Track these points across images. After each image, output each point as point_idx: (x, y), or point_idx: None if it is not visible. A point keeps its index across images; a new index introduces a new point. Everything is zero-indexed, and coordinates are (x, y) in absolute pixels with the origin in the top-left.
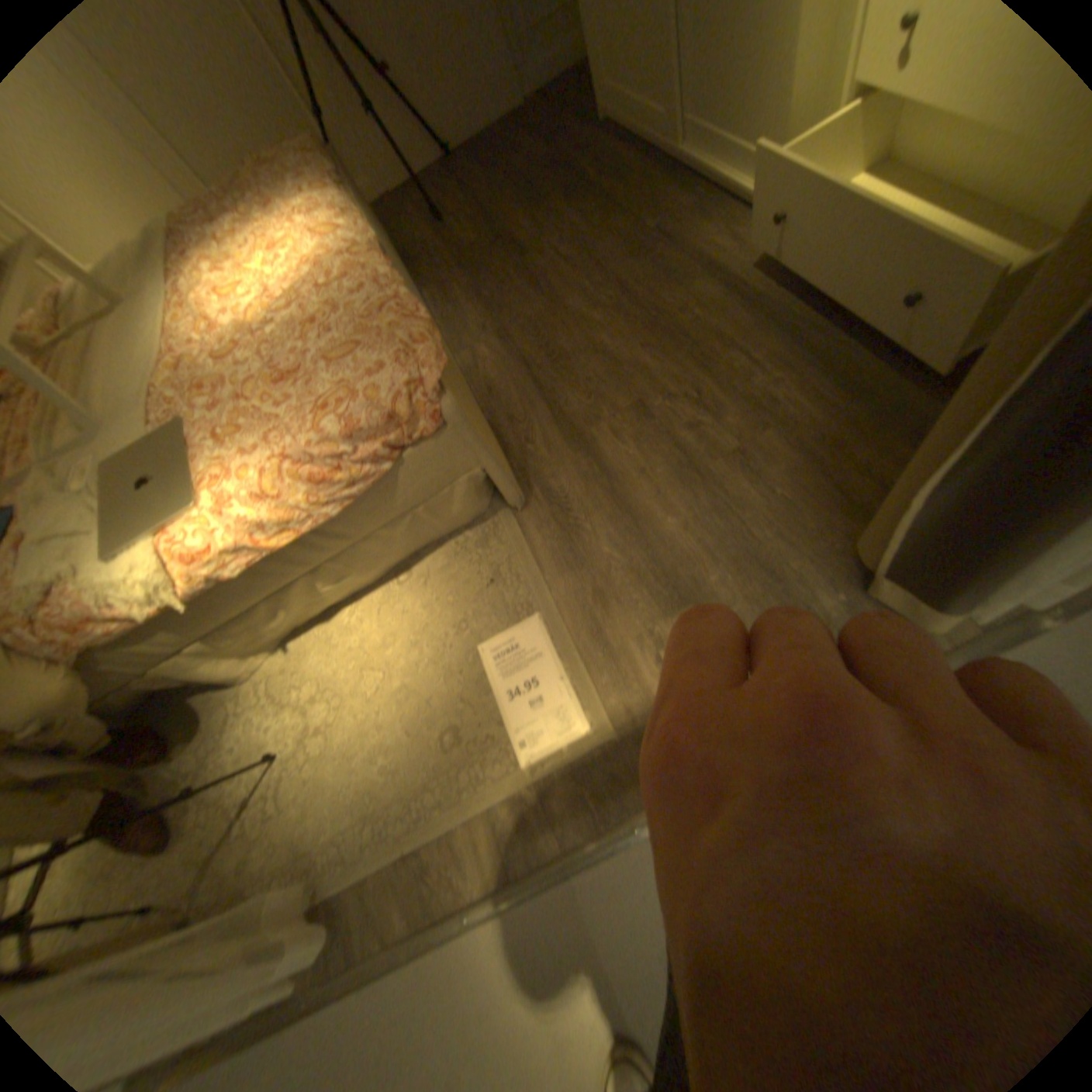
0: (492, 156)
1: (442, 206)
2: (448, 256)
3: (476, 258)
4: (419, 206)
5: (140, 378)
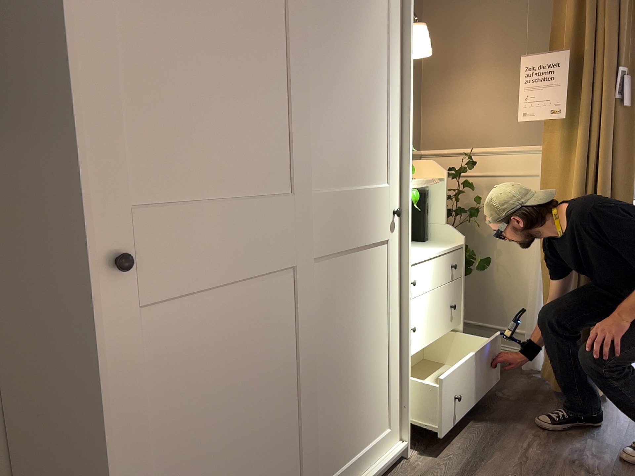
0: None
1: None
2: None
3: None
4: None
5: None
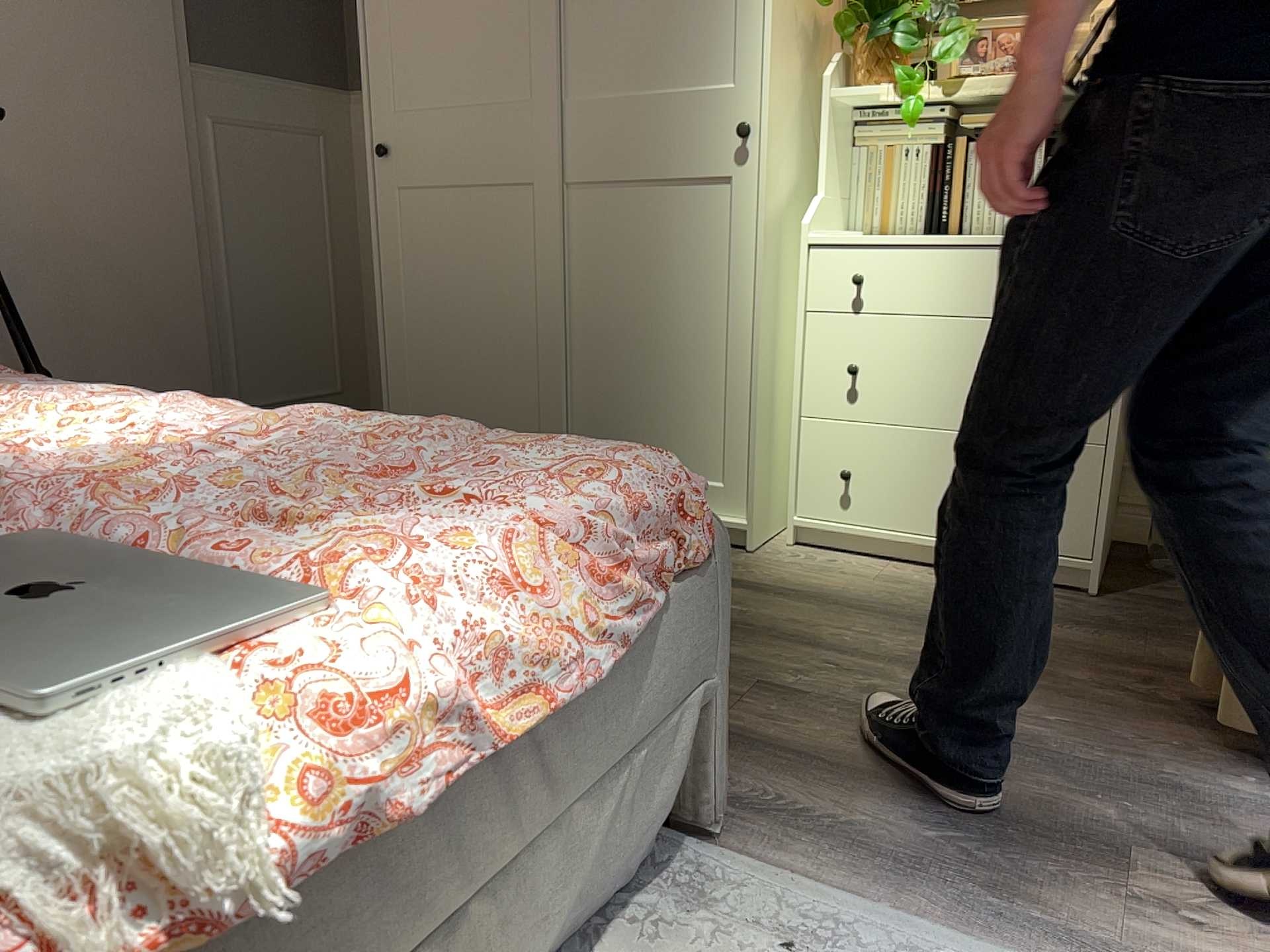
0: None
1: None
2: None
3: None
4: None
5: None
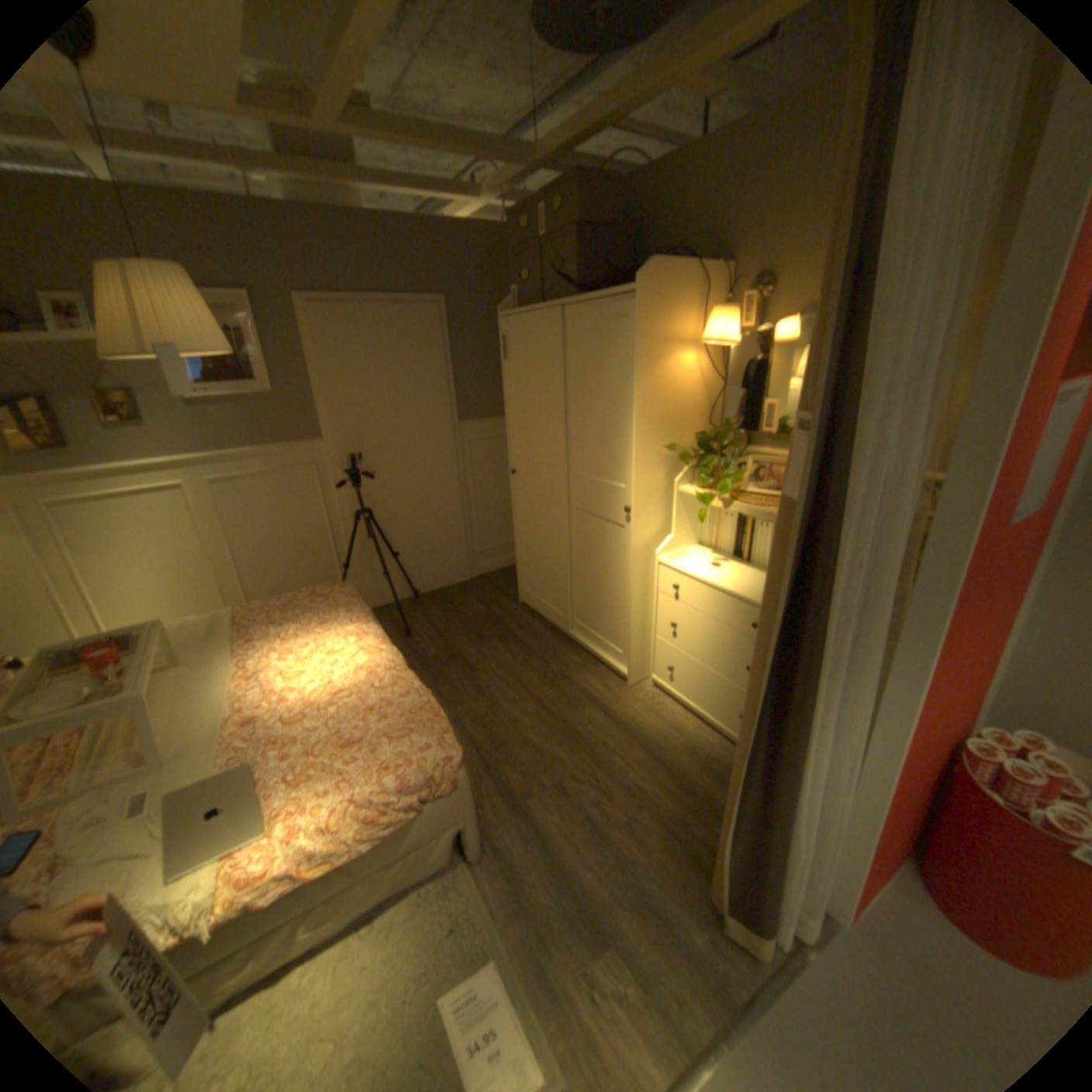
0: (449, 606)
1: (412, 629)
2: (415, 663)
3: (437, 669)
4: (393, 625)
5: (206, 731)
